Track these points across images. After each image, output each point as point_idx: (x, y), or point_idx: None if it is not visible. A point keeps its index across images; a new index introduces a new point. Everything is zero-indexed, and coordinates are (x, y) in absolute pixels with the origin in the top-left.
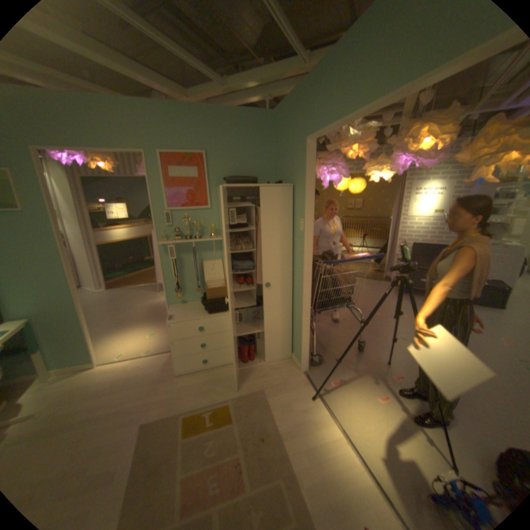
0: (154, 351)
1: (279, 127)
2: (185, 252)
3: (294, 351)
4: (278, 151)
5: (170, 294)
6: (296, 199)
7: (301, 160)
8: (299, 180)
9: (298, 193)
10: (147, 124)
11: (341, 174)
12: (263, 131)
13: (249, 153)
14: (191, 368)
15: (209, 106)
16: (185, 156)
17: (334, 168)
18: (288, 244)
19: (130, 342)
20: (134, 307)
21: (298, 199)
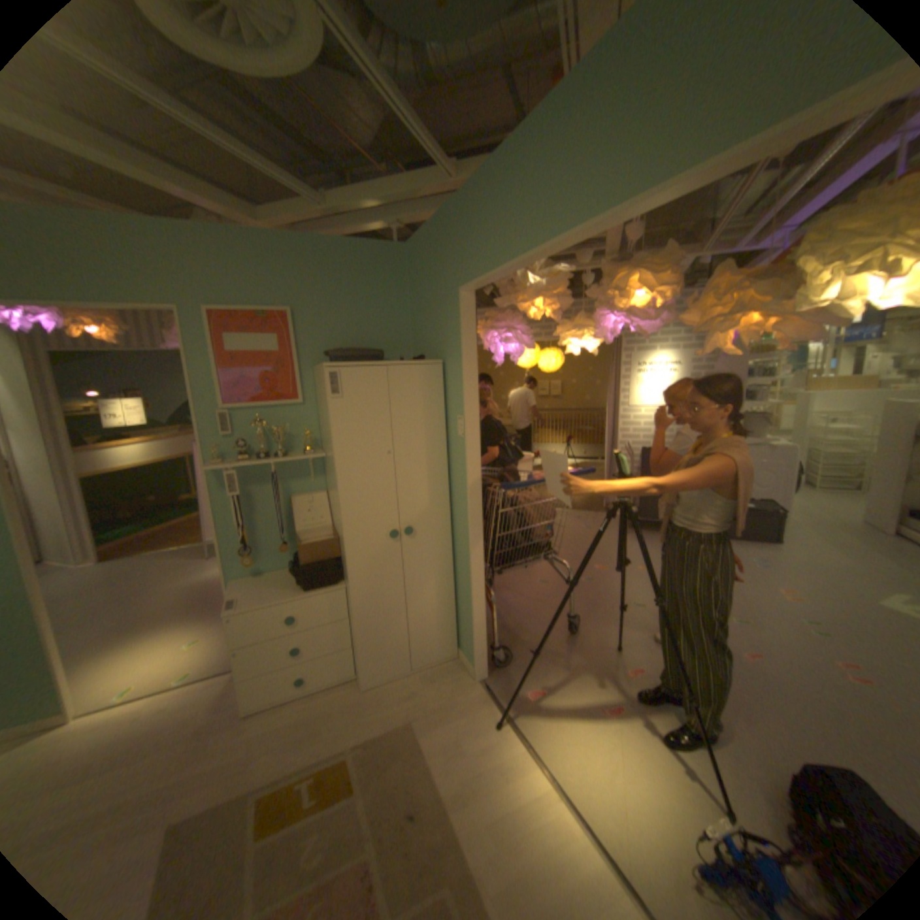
0: (198, 674)
1: (417, 270)
2: (258, 480)
3: (462, 644)
4: (417, 308)
5: (230, 561)
6: (449, 384)
7: (454, 322)
8: (452, 354)
9: (453, 374)
10: (185, 262)
11: (522, 342)
12: (391, 276)
13: (368, 310)
14: (272, 698)
15: (297, 234)
16: (256, 316)
17: (511, 334)
18: (441, 459)
19: (148, 661)
20: (157, 590)
21: (453, 384)
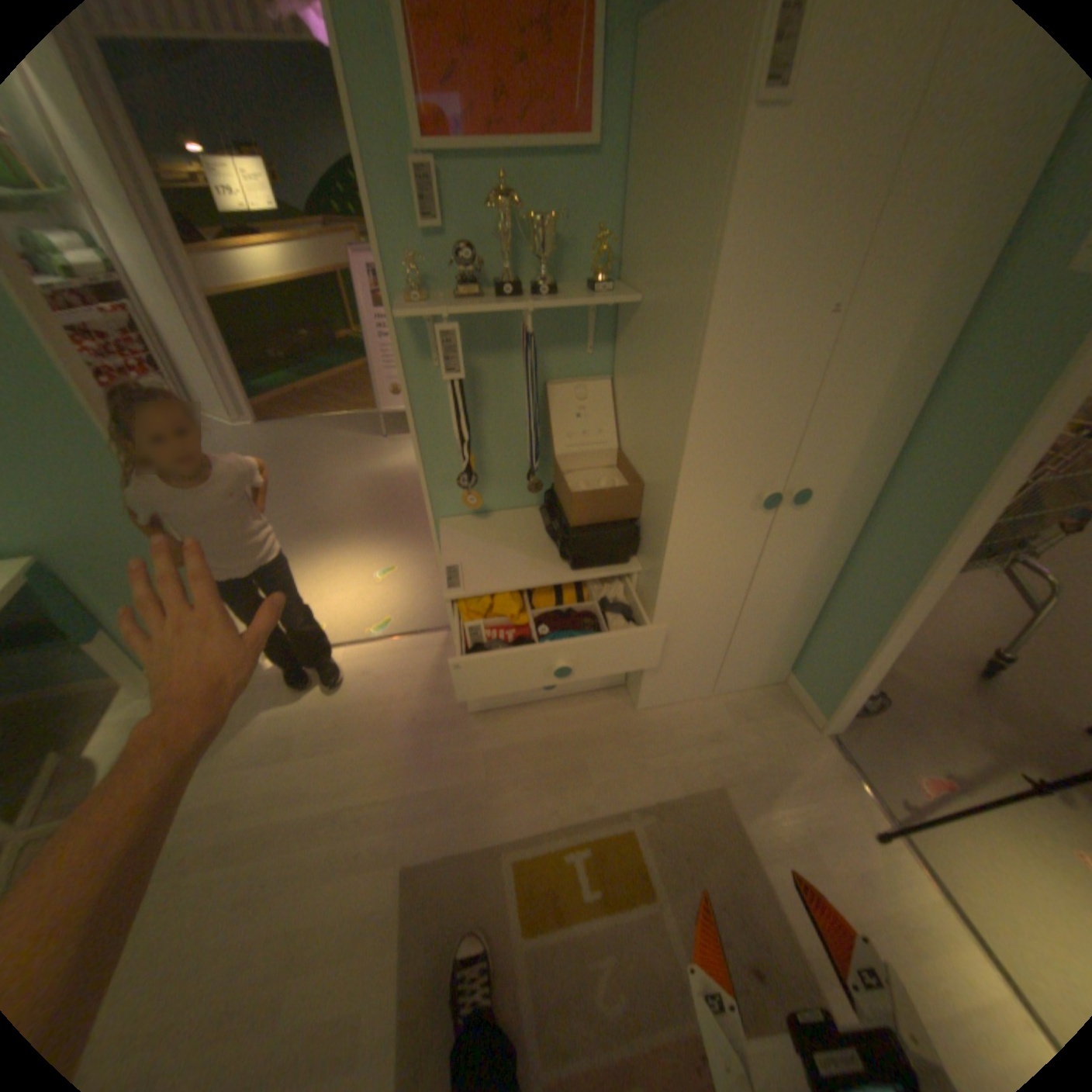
0: (401, 622)
1: None
2: (490, 344)
3: (802, 670)
4: None
5: (441, 488)
6: None
7: None
8: None
9: None
10: None
11: None
12: None
13: None
14: (510, 696)
15: None
16: None
17: None
18: (947, 335)
19: (336, 587)
20: (331, 477)
21: None
